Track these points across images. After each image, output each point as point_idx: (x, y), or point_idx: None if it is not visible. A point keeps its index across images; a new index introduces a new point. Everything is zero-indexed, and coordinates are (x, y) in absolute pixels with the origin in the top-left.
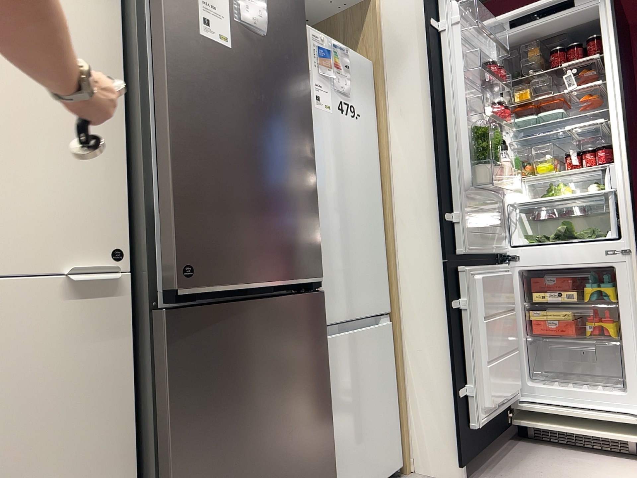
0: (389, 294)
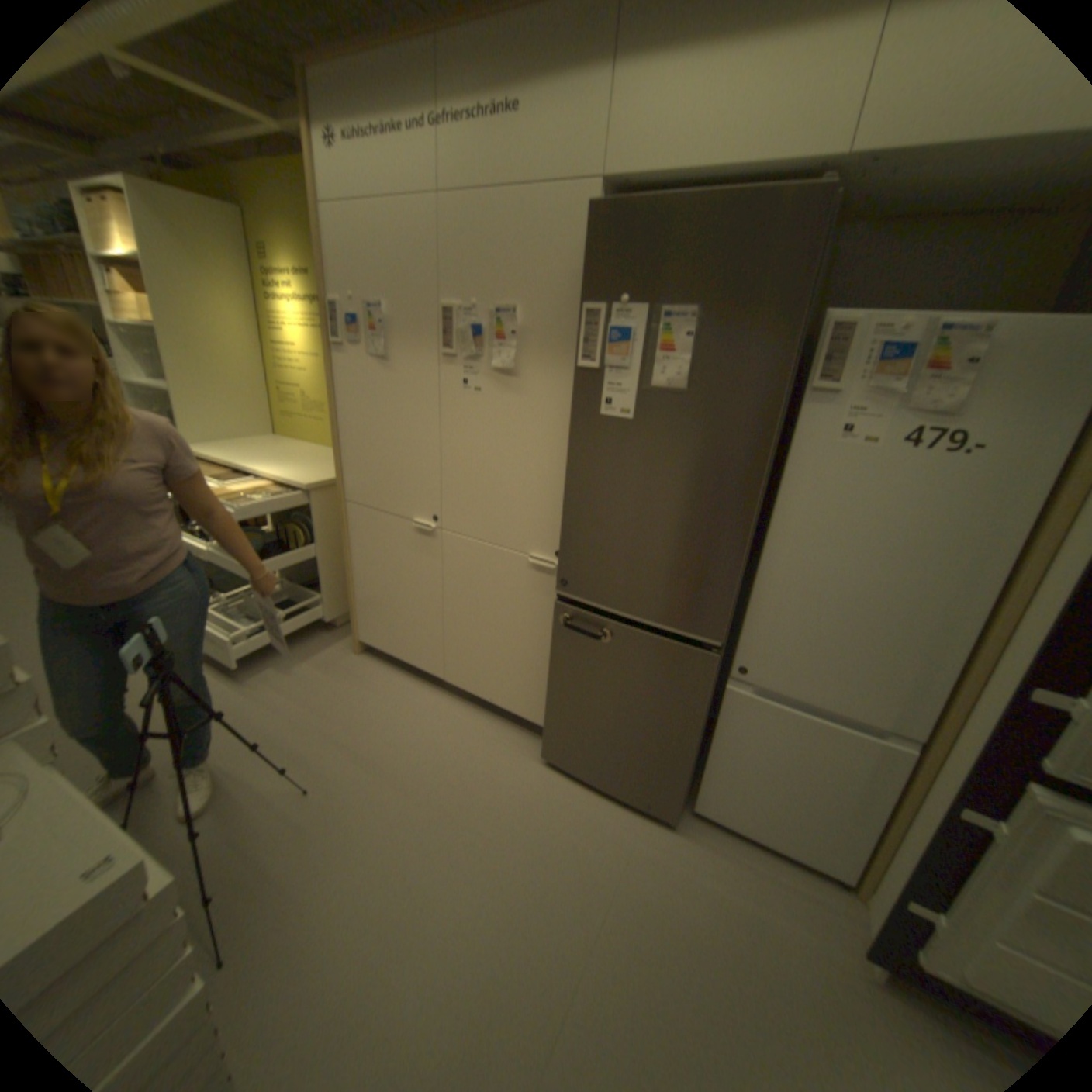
0: (944, 722)
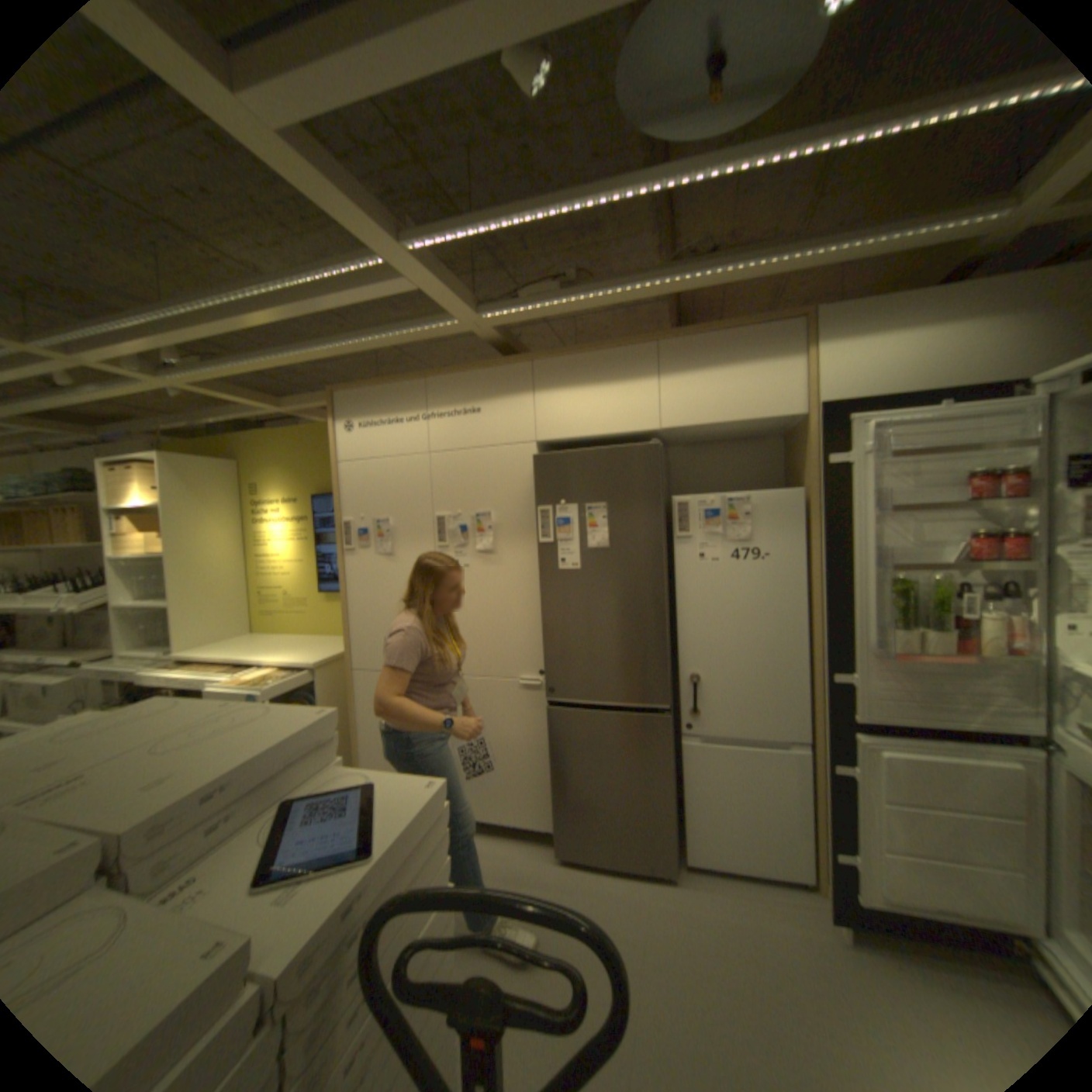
0: (816, 726)
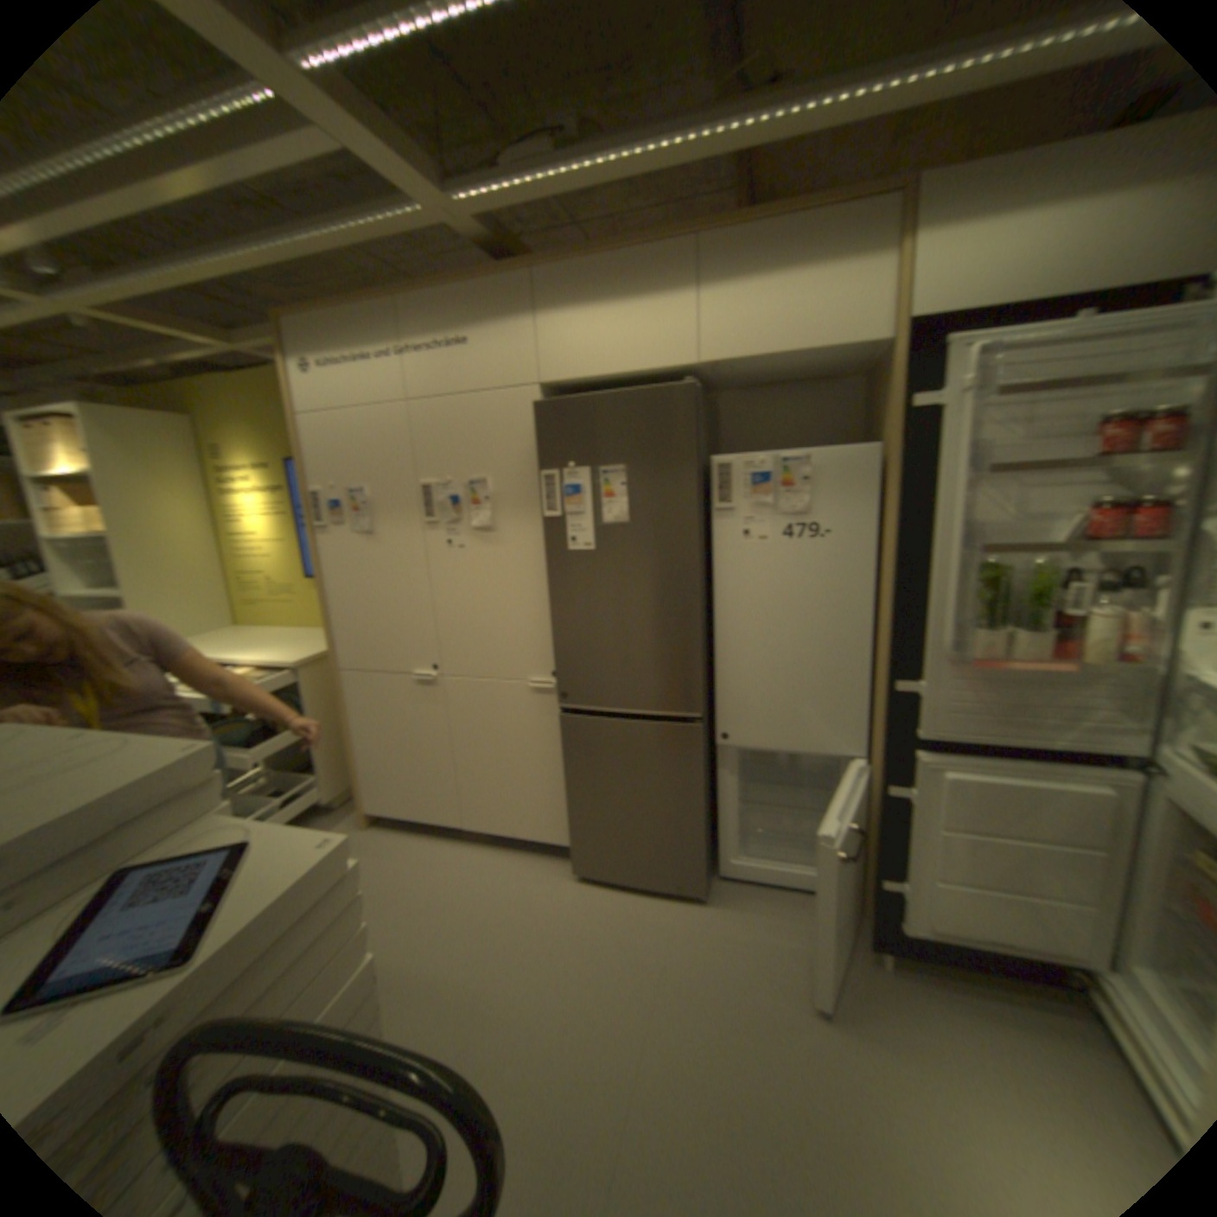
0: (874, 737)
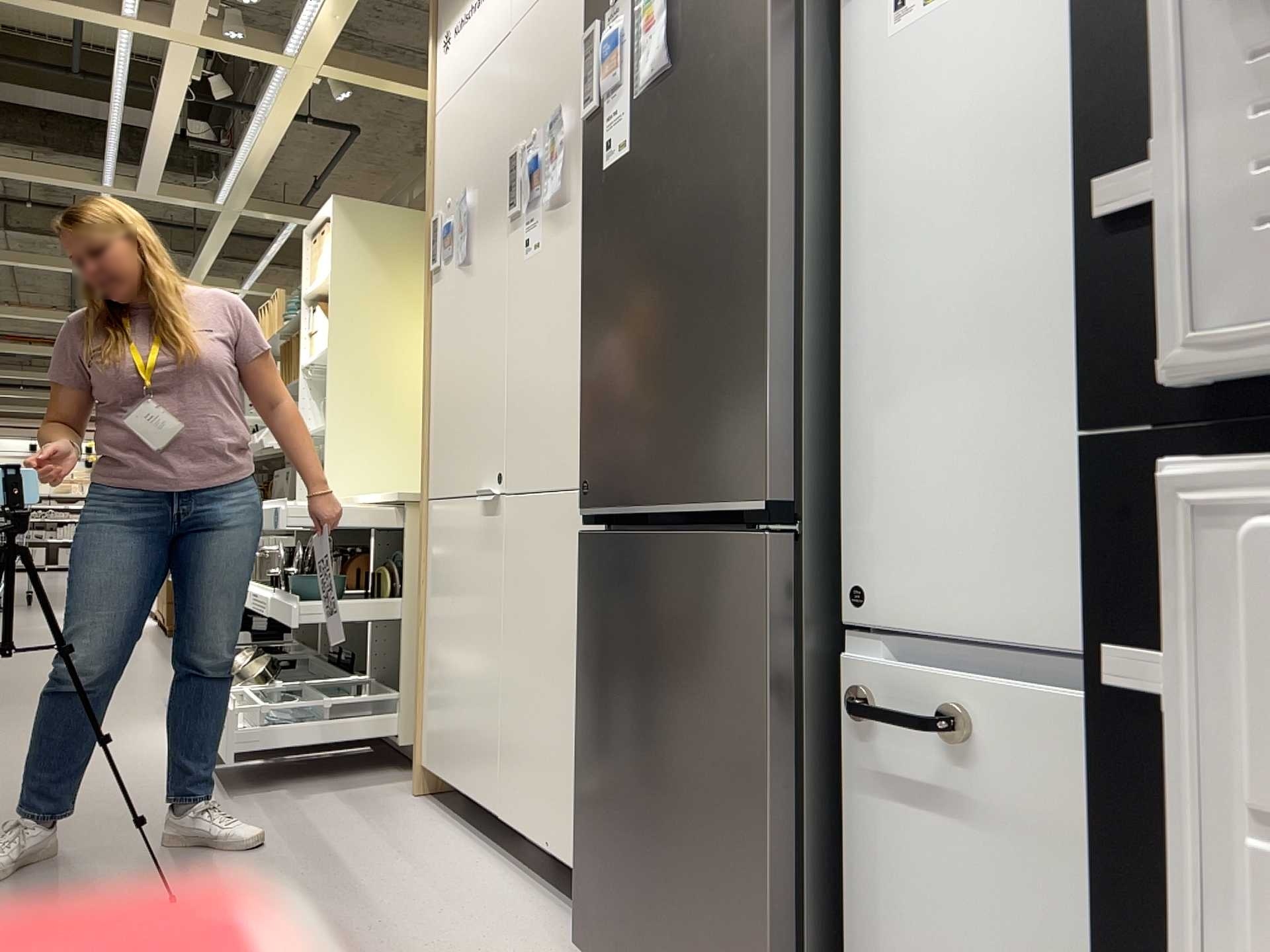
0: None
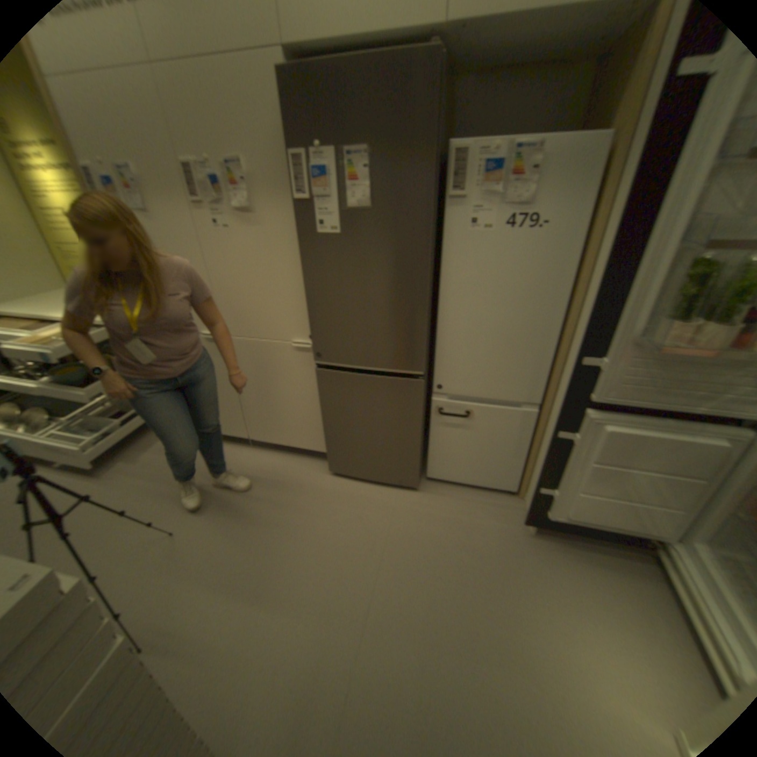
0: (547, 390)
